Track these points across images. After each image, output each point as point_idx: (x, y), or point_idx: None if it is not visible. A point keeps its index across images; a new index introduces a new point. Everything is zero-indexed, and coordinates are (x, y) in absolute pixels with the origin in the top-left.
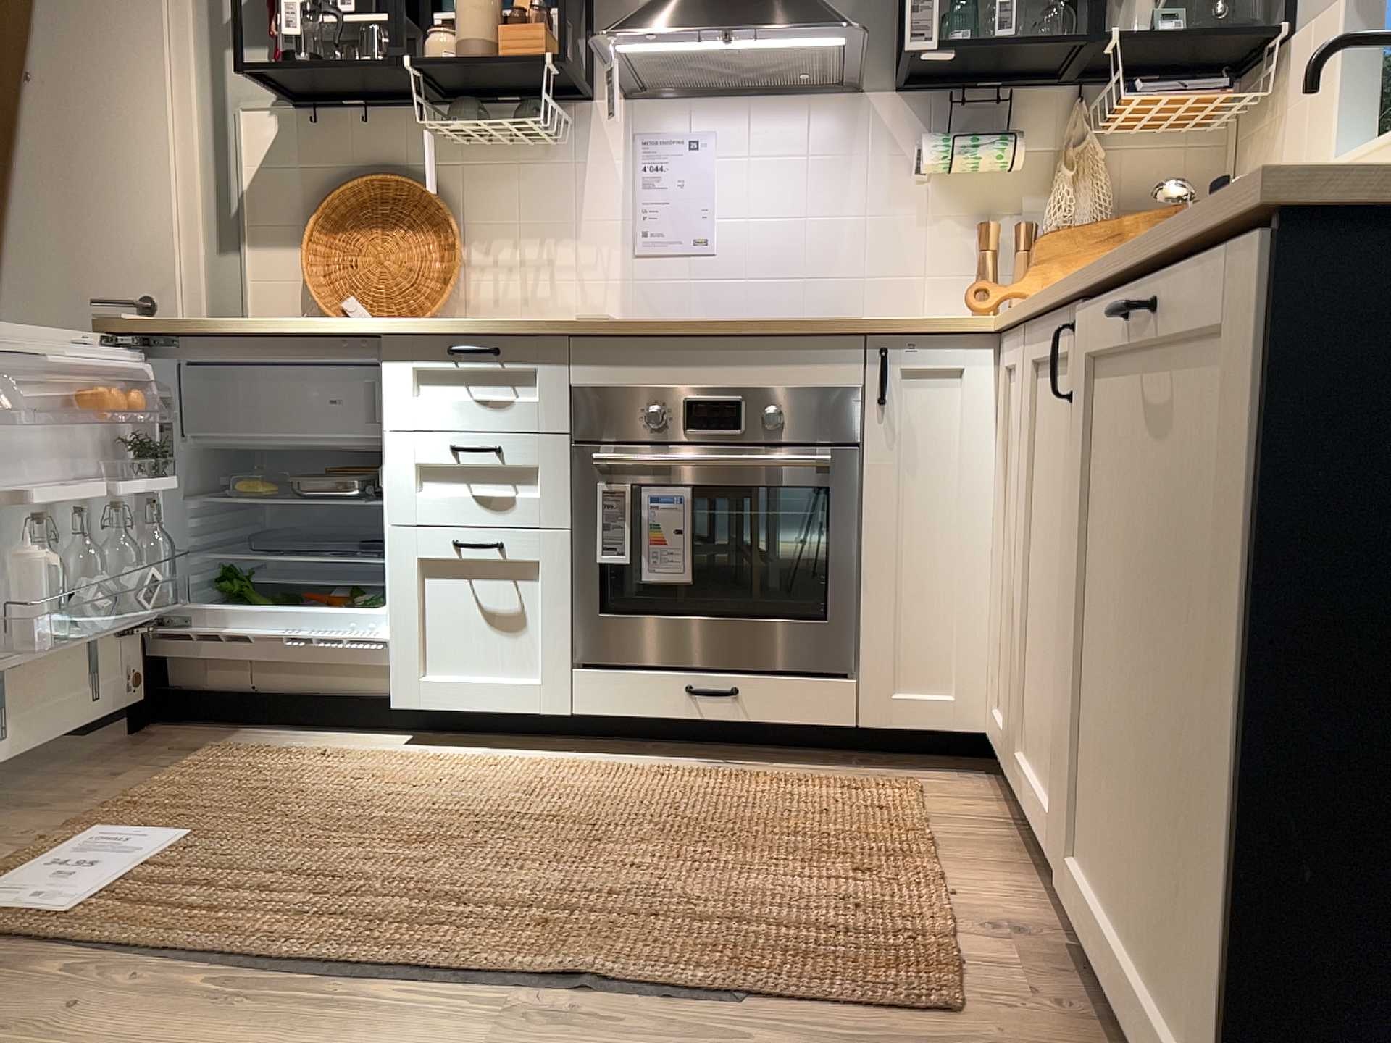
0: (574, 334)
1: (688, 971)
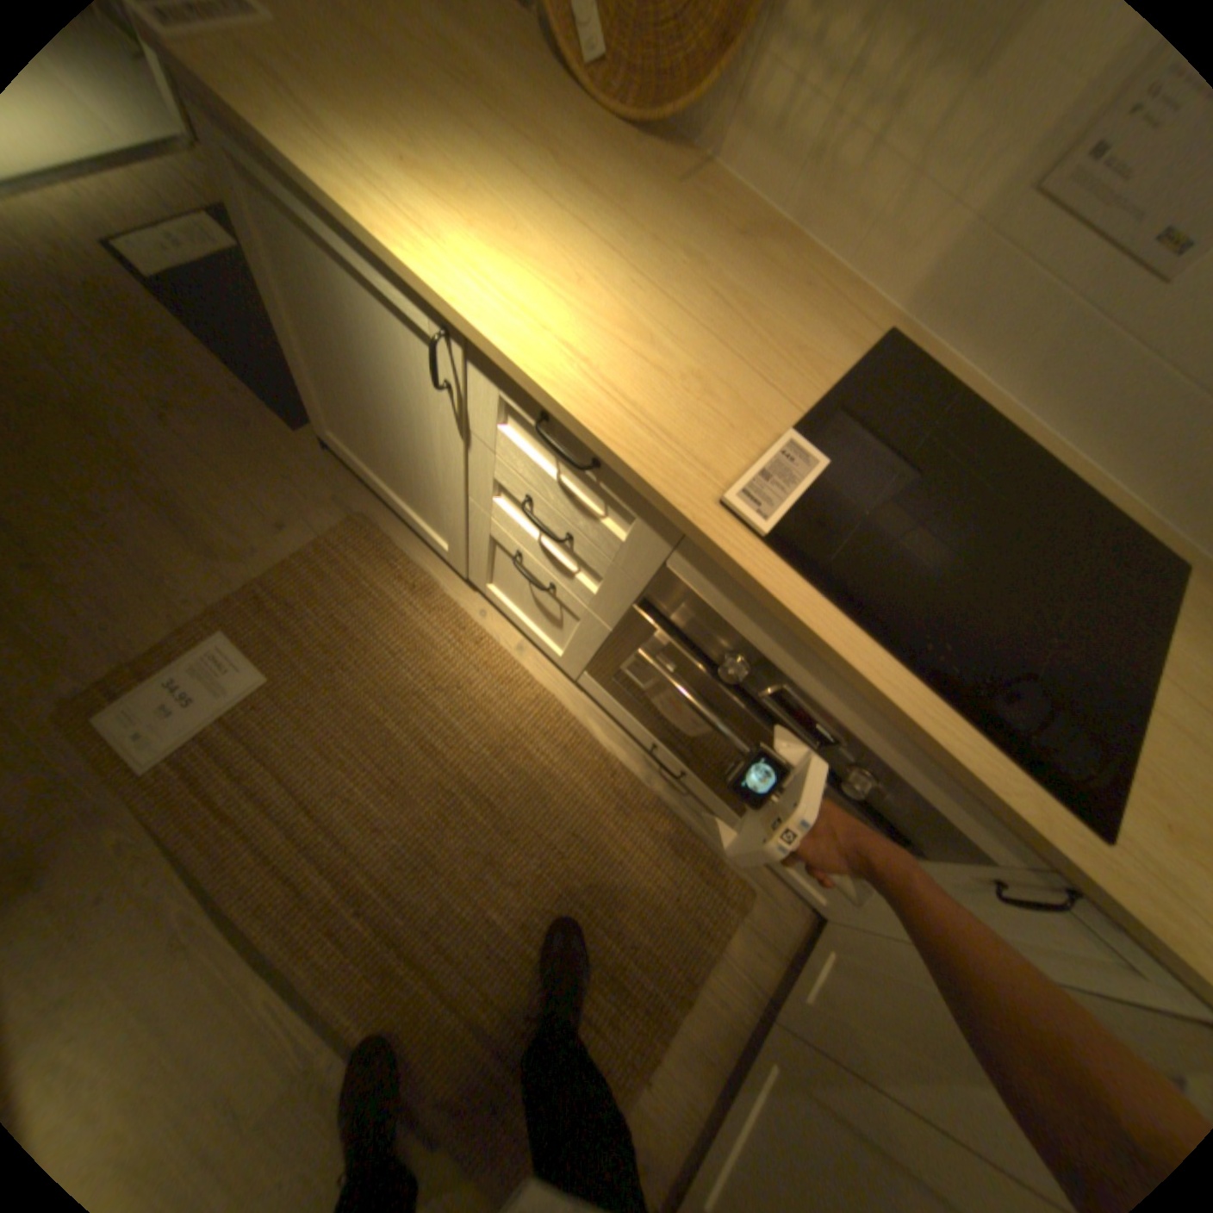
0: (696, 539)
1: (427, 1084)
